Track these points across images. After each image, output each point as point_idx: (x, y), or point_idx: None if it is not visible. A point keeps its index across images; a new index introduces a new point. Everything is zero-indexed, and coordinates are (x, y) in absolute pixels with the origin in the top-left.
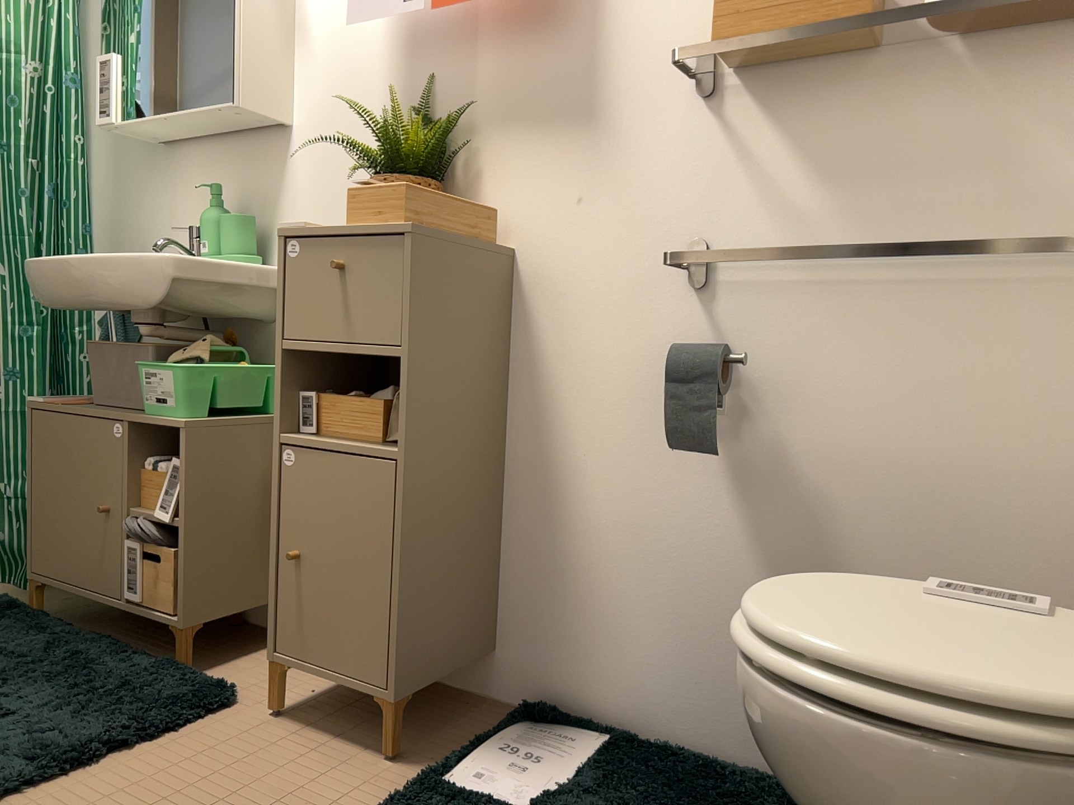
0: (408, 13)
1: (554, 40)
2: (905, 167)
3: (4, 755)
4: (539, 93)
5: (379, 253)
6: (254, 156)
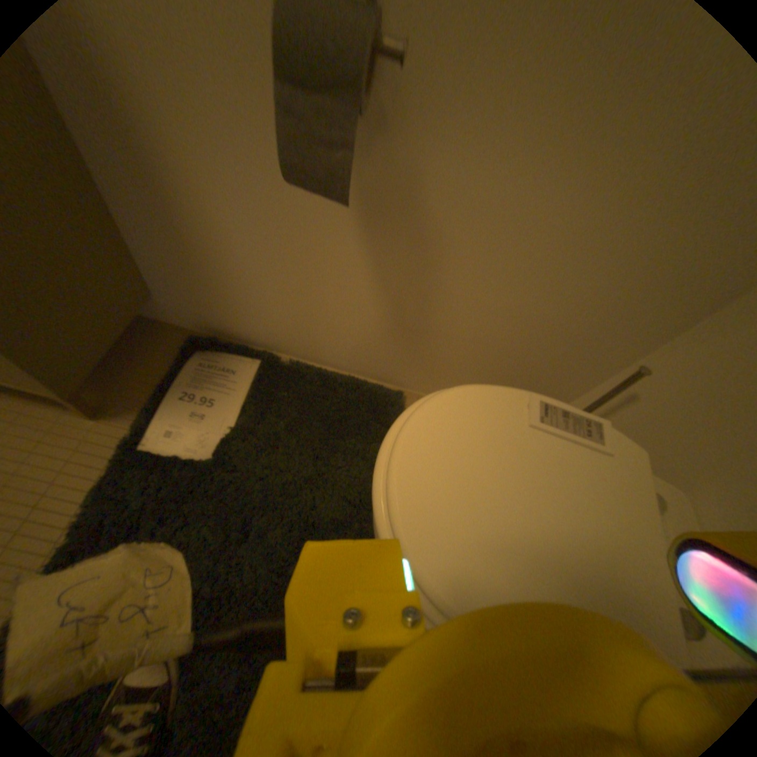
0: None
1: None
2: None
3: None
4: None
5: None
6: None
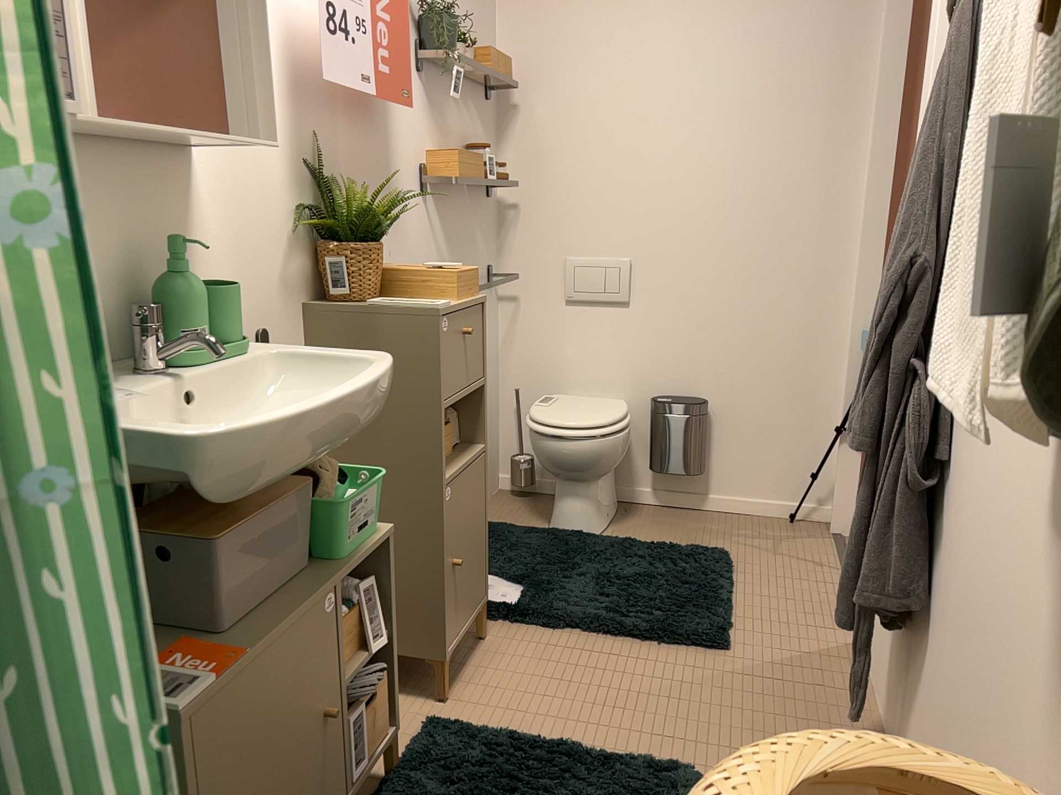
0: (365, 88)
1: (374, 129)
2: (463, 240)
3: (611, 770)
4: (371, 169)
5: (475, 316)
6: (135, 175)
